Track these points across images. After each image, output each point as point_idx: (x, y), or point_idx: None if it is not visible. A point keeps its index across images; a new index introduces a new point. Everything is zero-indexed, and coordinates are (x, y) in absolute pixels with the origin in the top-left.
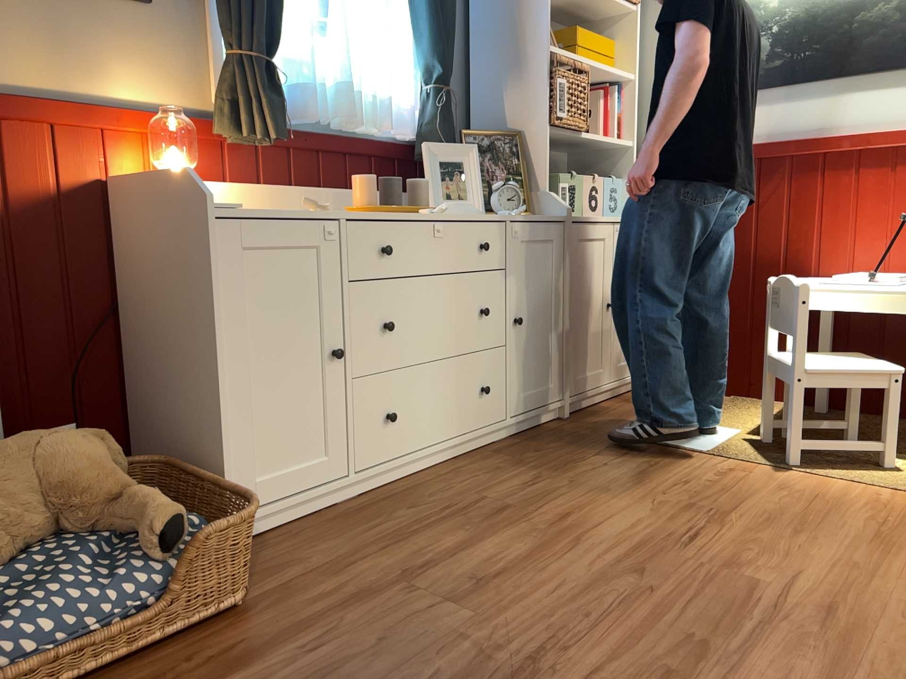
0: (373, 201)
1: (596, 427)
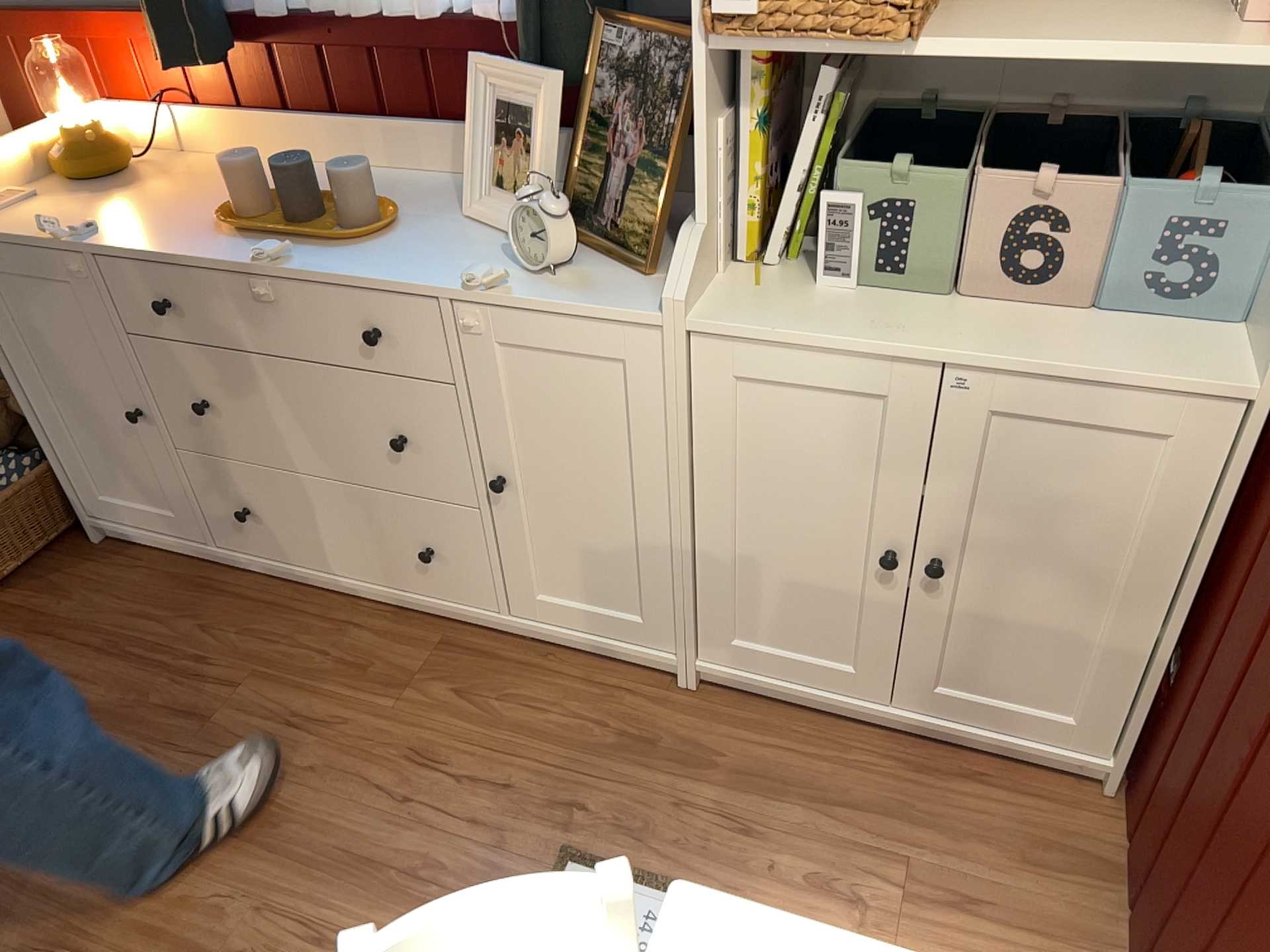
0: (254, 209)
1: (645, 743)
